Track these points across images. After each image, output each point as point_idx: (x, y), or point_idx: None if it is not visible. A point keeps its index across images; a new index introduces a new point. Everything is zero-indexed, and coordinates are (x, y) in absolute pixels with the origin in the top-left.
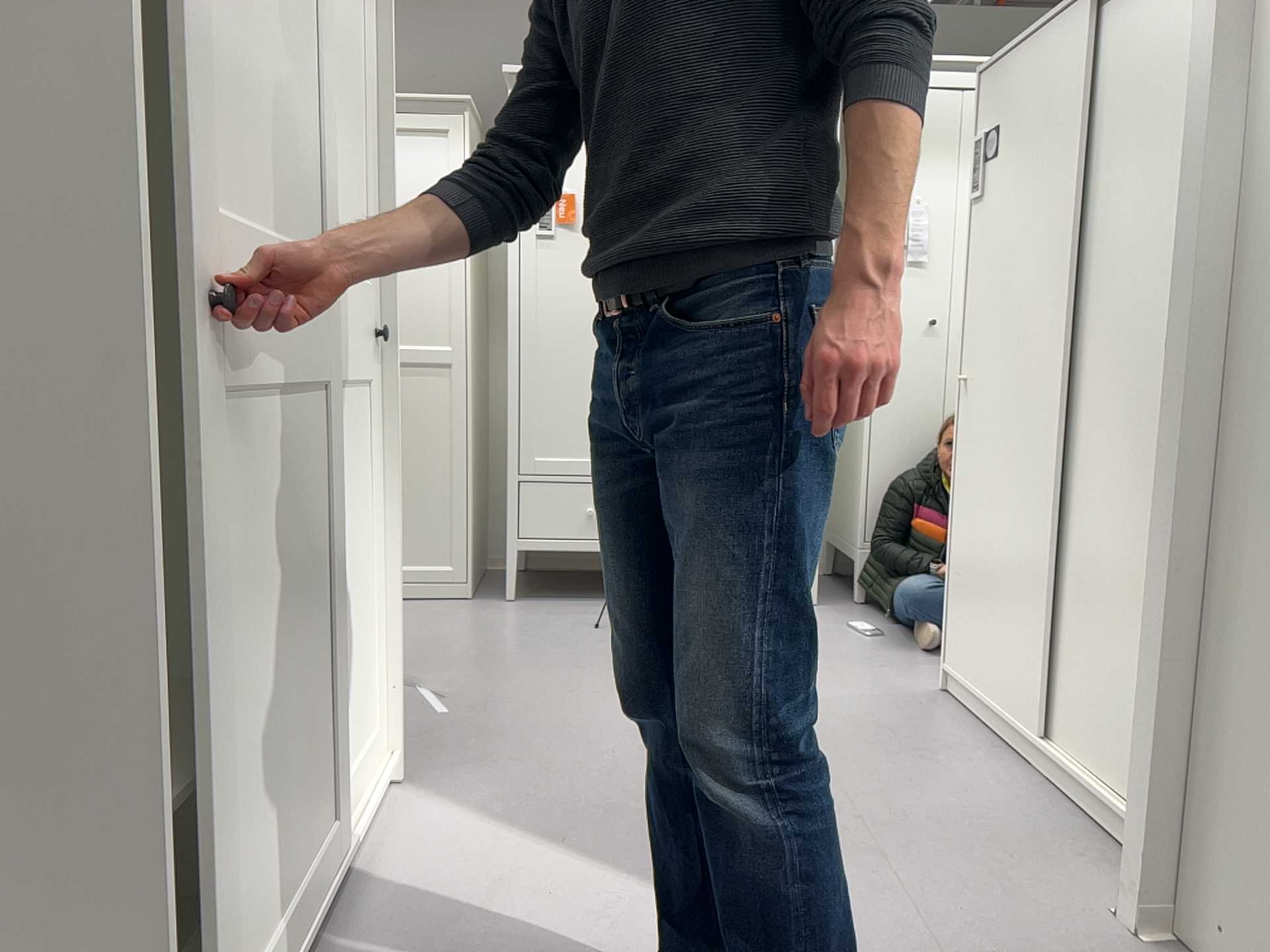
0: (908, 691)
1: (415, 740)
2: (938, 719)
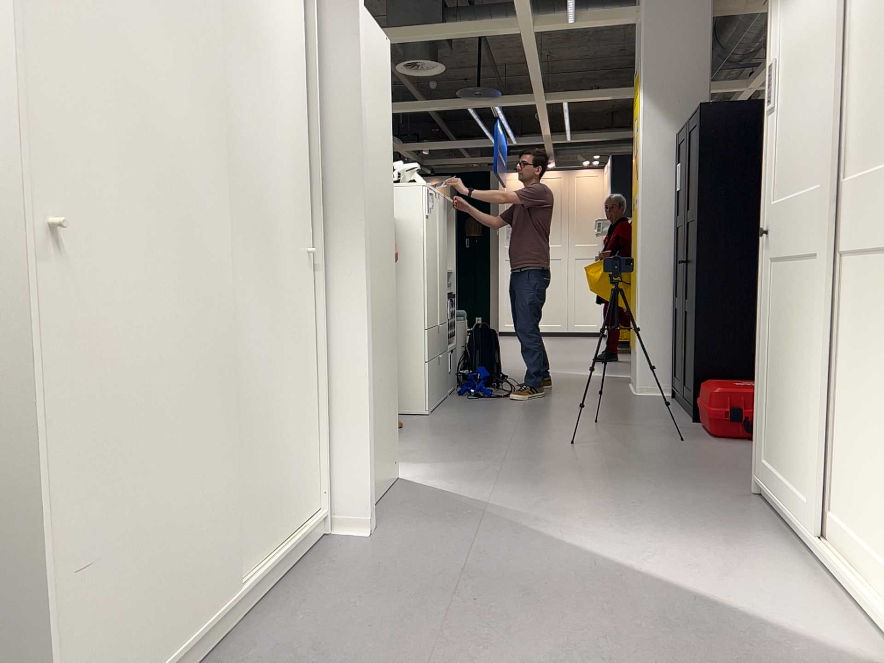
0: None
1: None
2: None
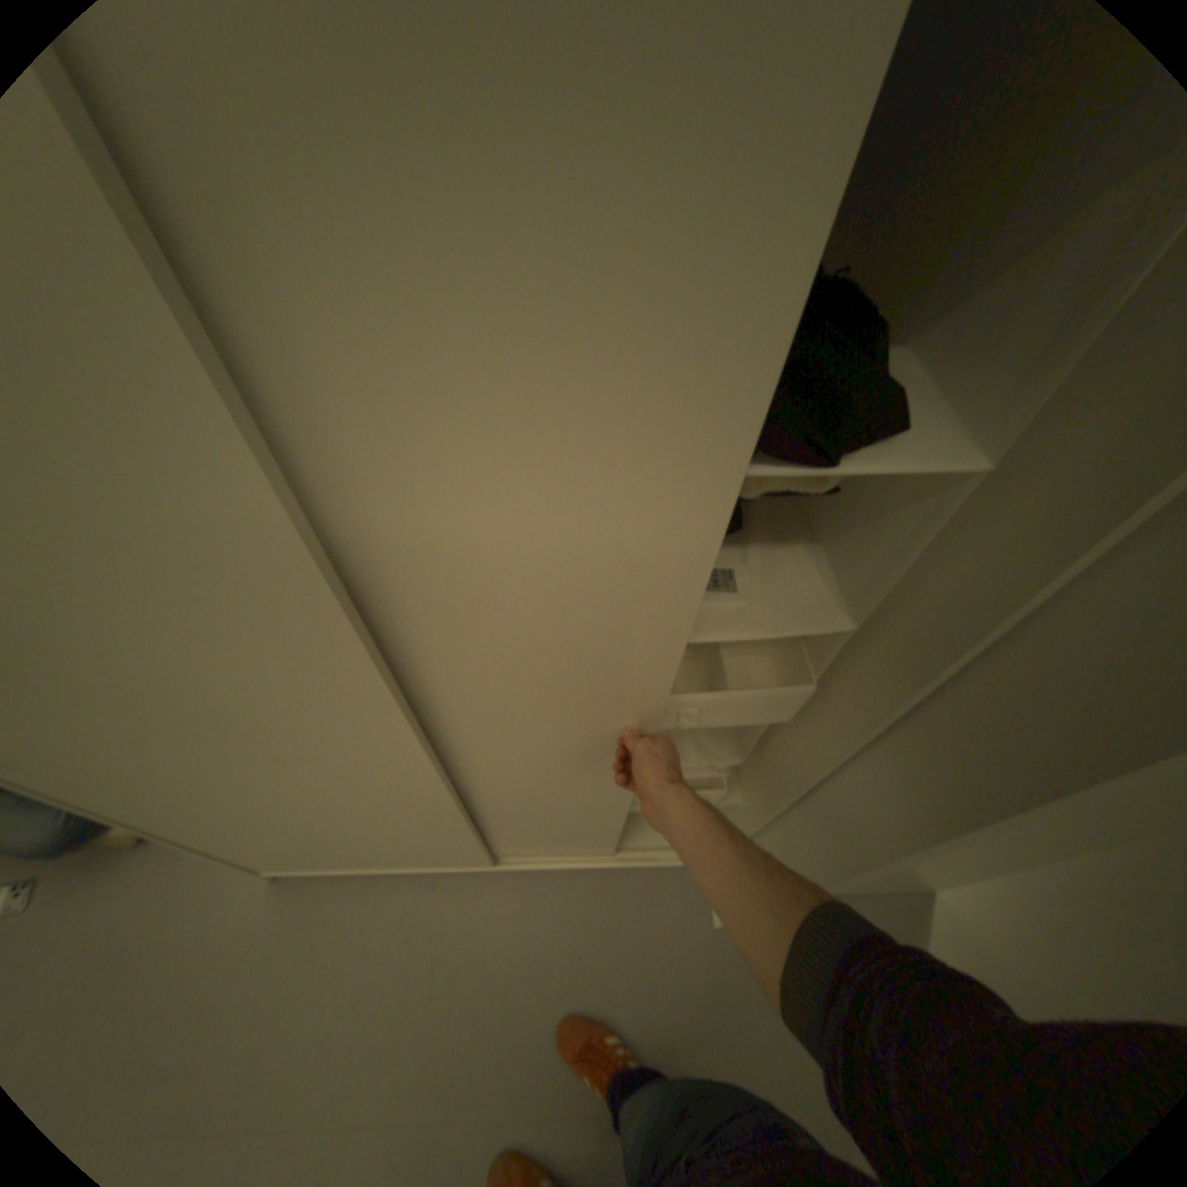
0: (239, 930)
1: None
2: (332, 923)
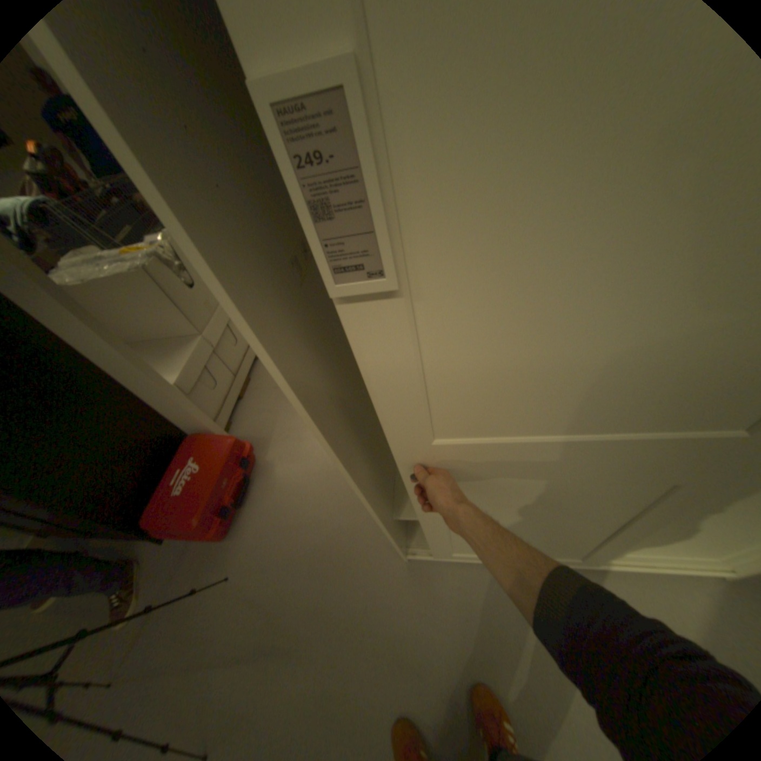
0: None
1: None
2: None
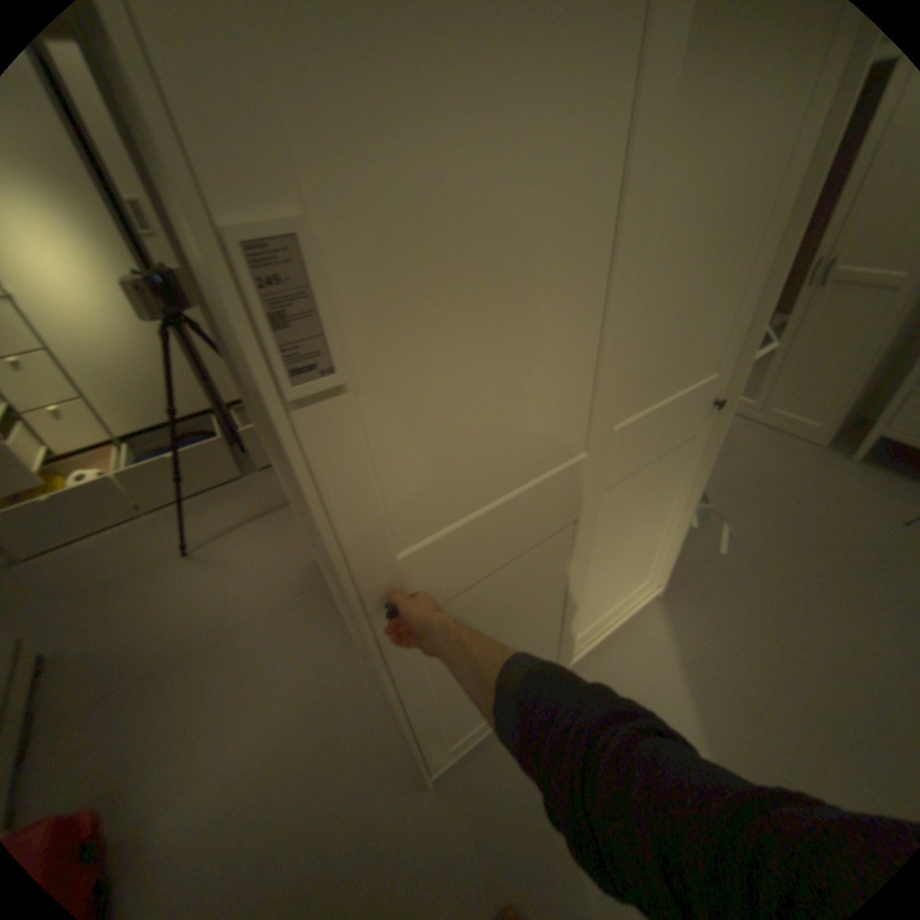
0: None
1: (698, 562)
2: None
